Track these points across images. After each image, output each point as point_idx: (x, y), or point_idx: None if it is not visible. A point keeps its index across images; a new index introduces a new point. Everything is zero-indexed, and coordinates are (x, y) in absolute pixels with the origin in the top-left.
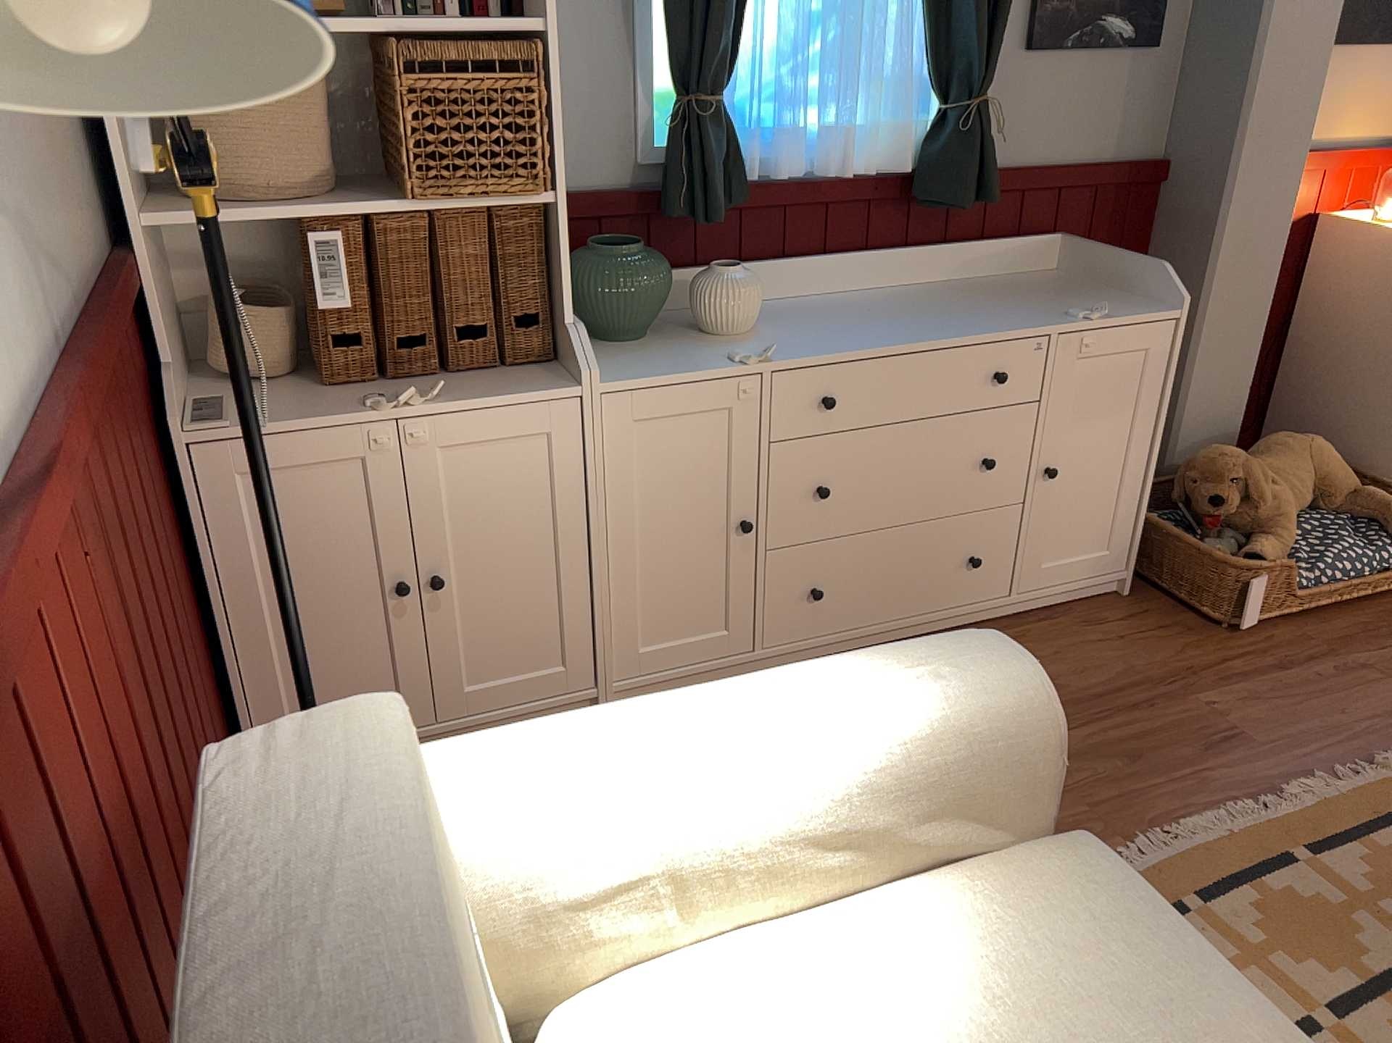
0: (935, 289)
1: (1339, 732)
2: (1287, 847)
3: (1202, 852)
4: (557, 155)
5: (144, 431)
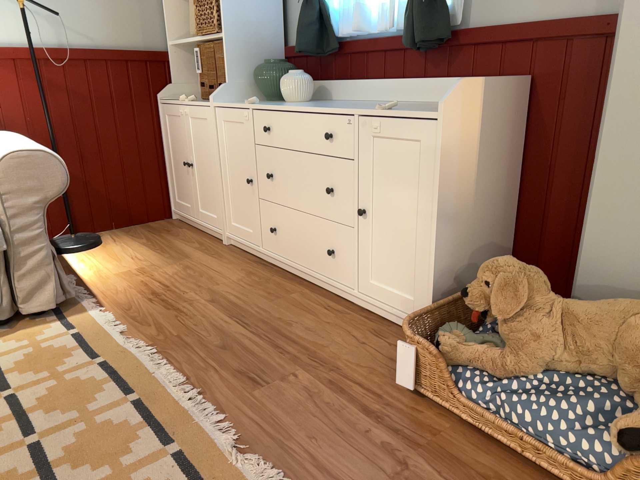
0: (416, 104)
1: (284, 434)
2: (142, 393)
3: (138, 364)
4: (223, 19)
5: (142, 93)
